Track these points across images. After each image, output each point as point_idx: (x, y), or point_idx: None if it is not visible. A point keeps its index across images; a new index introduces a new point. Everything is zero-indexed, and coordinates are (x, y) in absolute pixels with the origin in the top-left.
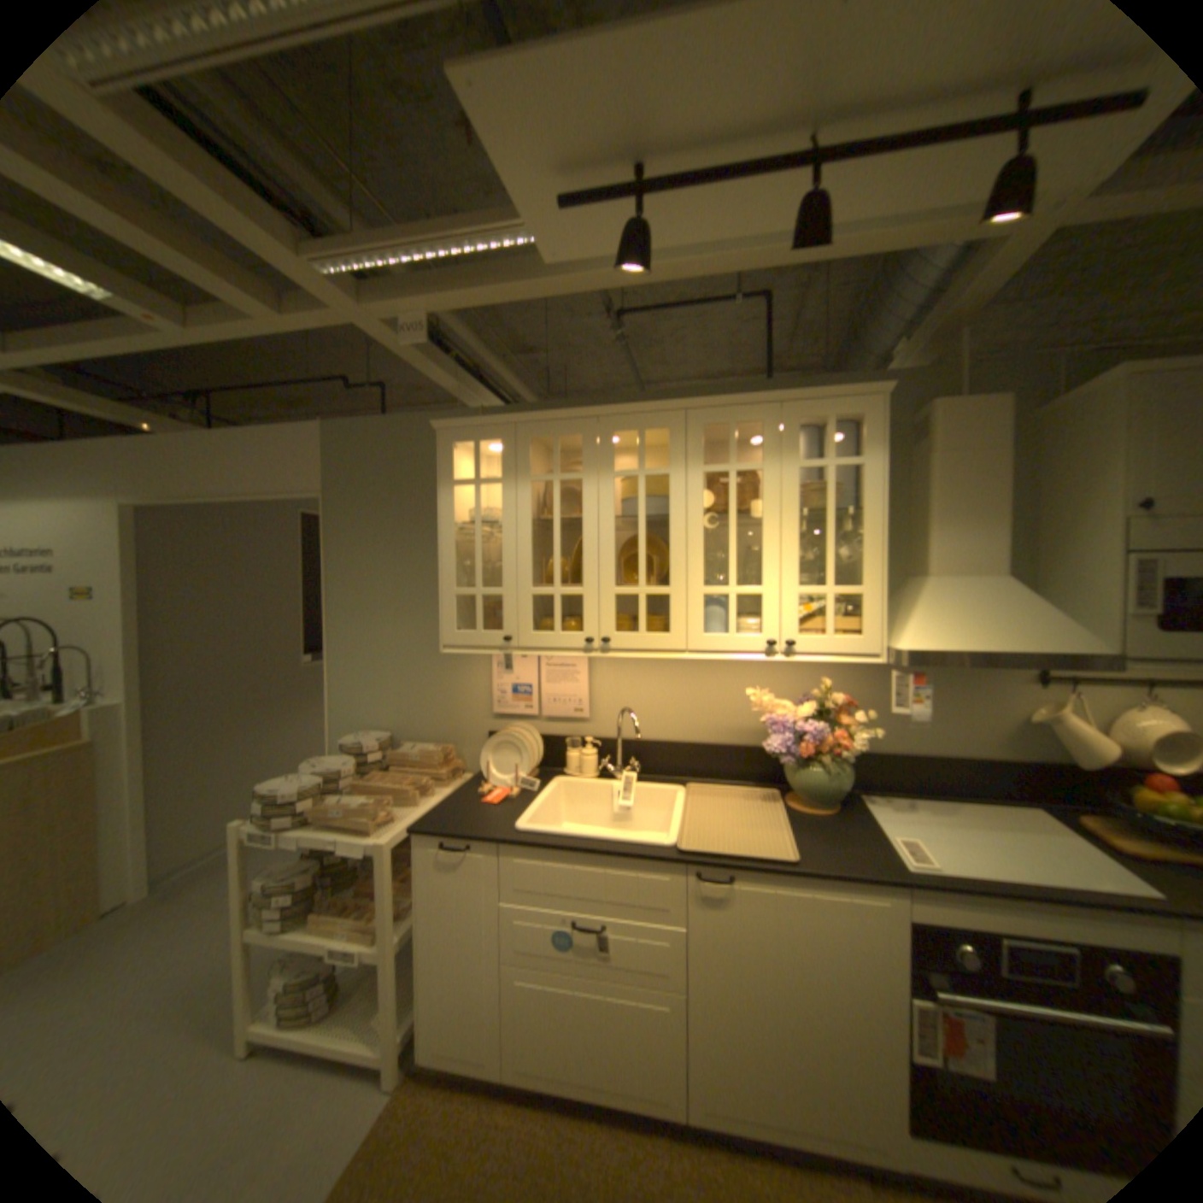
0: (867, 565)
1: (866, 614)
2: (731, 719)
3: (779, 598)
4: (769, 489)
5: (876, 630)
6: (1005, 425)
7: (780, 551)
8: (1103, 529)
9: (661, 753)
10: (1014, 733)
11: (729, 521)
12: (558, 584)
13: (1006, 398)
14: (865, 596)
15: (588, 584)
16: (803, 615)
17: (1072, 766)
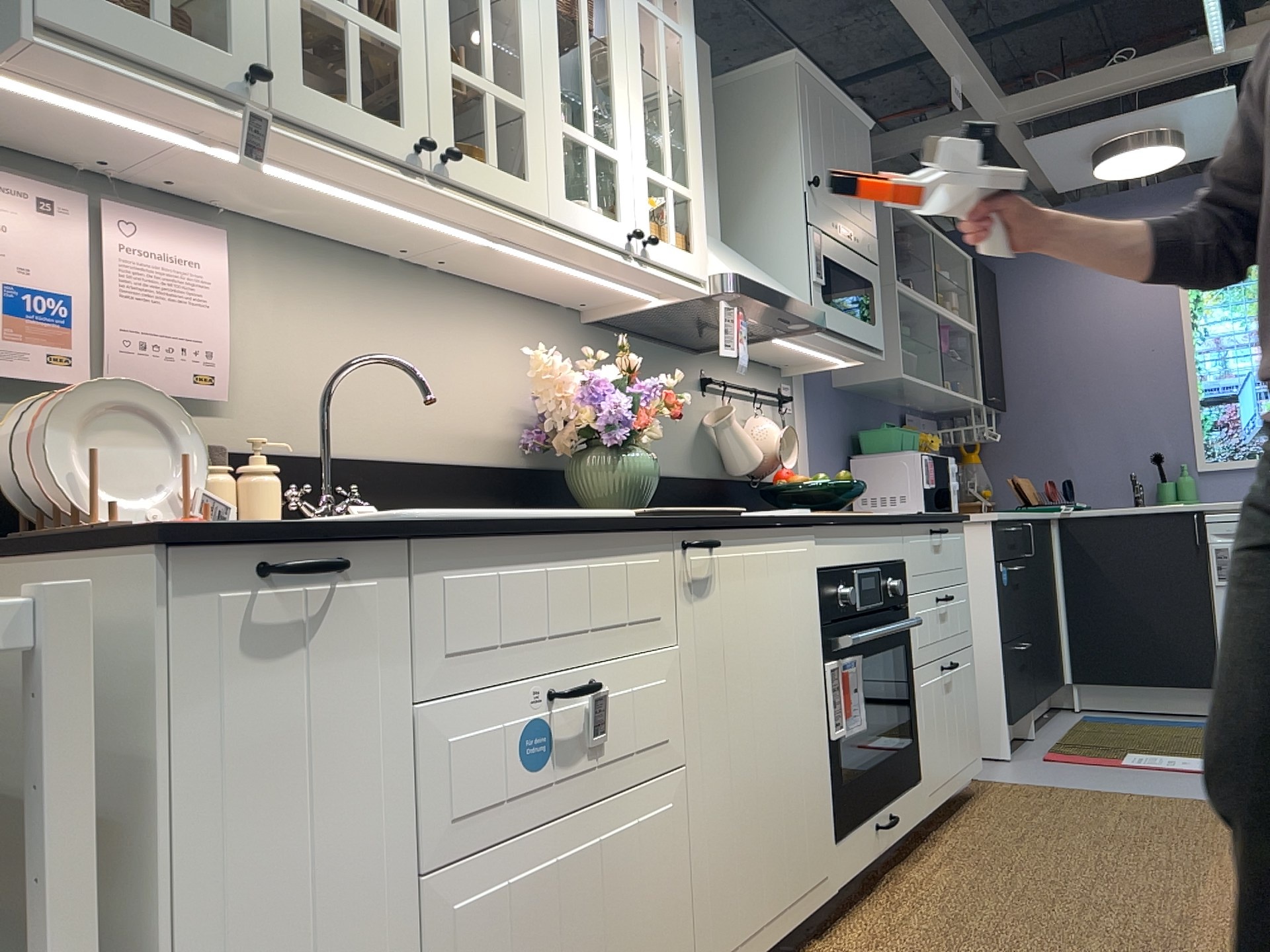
0: (693, 165)
1: (695, 227)
2: (466, 419)
3: (633, 174)
4: (616, 13)
5: (704, 249)
6: (710, 80)
7: (629, 107)
8: (781, 207)
9: (370, 482)
10: (694, 445)
11: (582, 33)
12: (353, 1)
13: (709, 51)
14: (694, 203)
15: (407, 29)
16: (640, 213)
17: (726, 480)
